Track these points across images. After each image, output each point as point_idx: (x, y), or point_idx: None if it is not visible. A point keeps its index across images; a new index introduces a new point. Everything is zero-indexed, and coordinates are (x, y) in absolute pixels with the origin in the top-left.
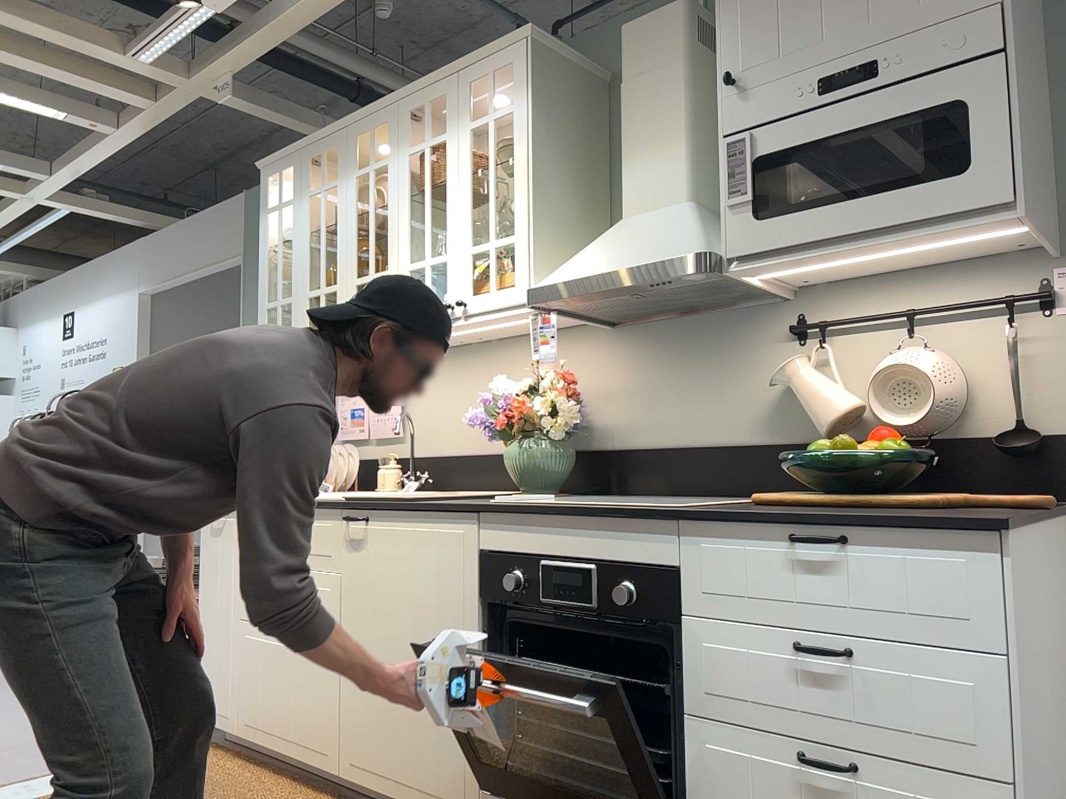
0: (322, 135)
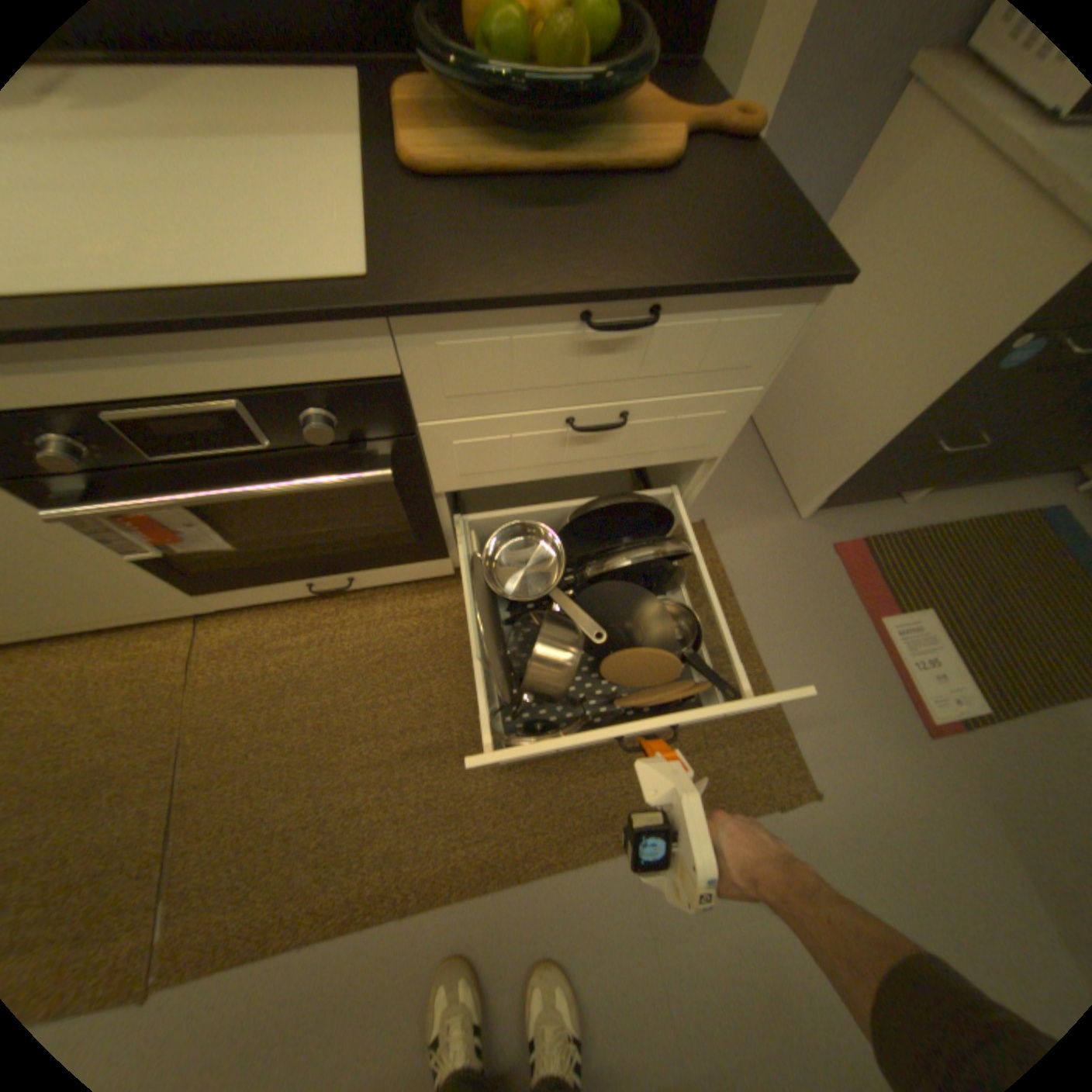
0: None
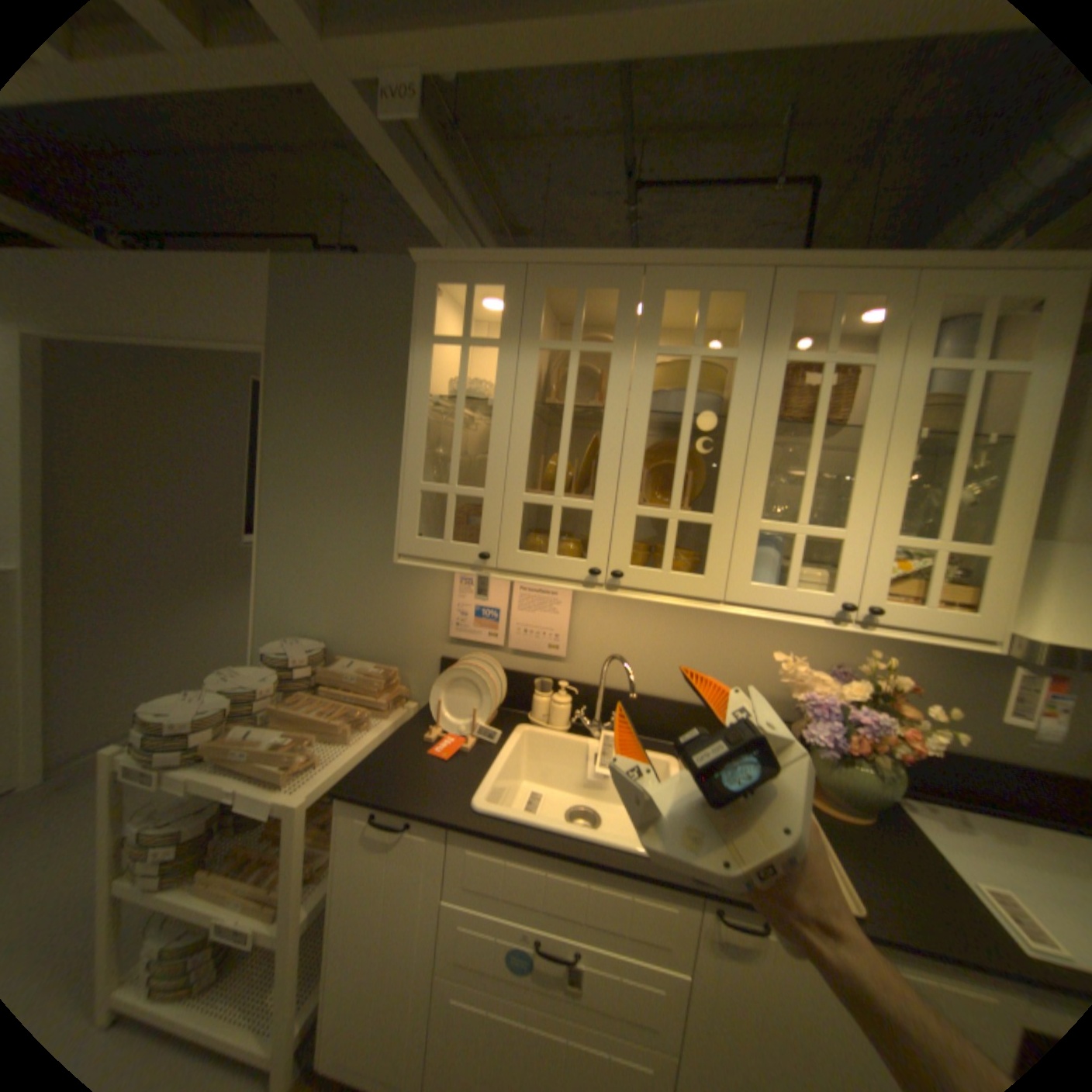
0: (586, 257)
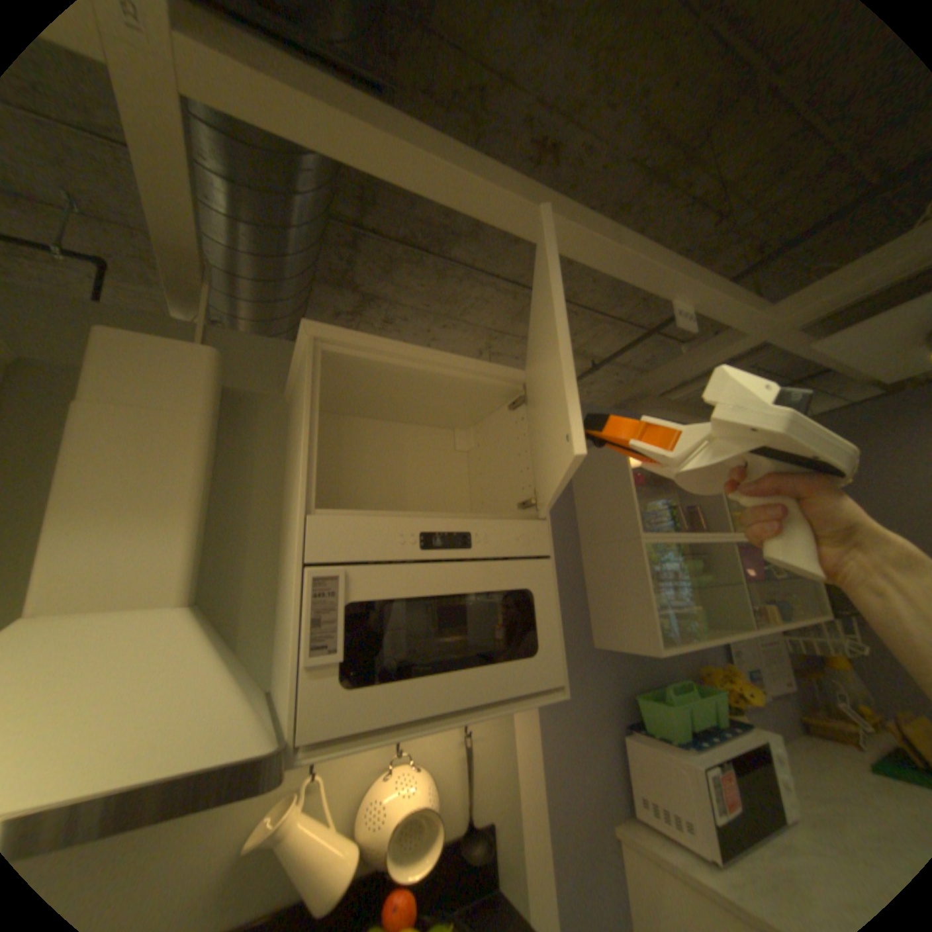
0: None
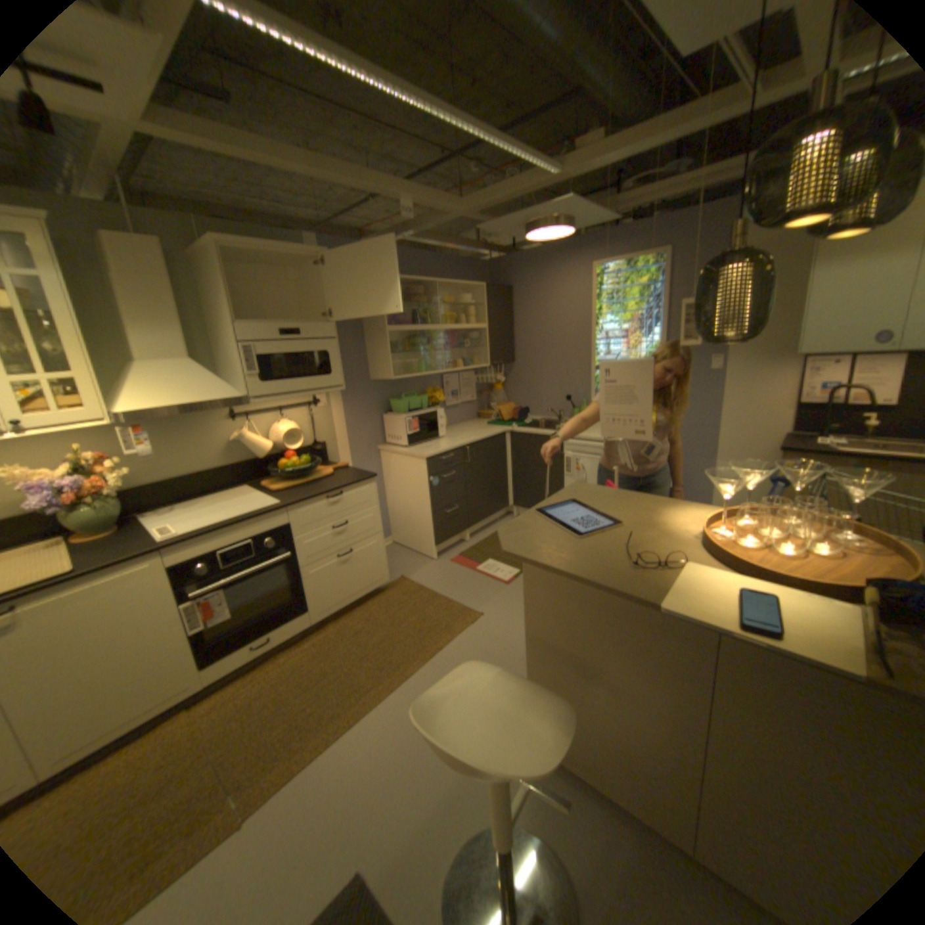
0: None
